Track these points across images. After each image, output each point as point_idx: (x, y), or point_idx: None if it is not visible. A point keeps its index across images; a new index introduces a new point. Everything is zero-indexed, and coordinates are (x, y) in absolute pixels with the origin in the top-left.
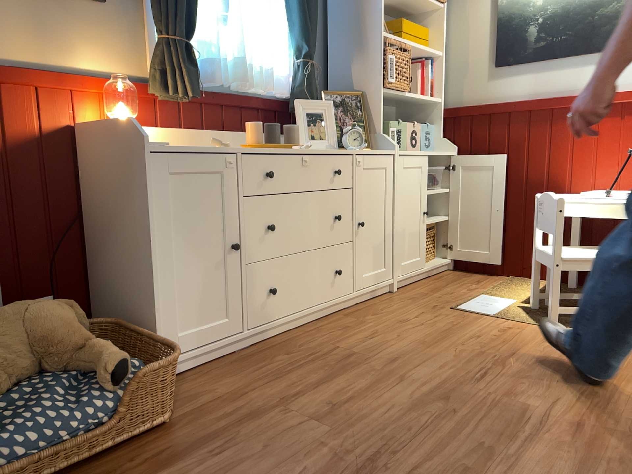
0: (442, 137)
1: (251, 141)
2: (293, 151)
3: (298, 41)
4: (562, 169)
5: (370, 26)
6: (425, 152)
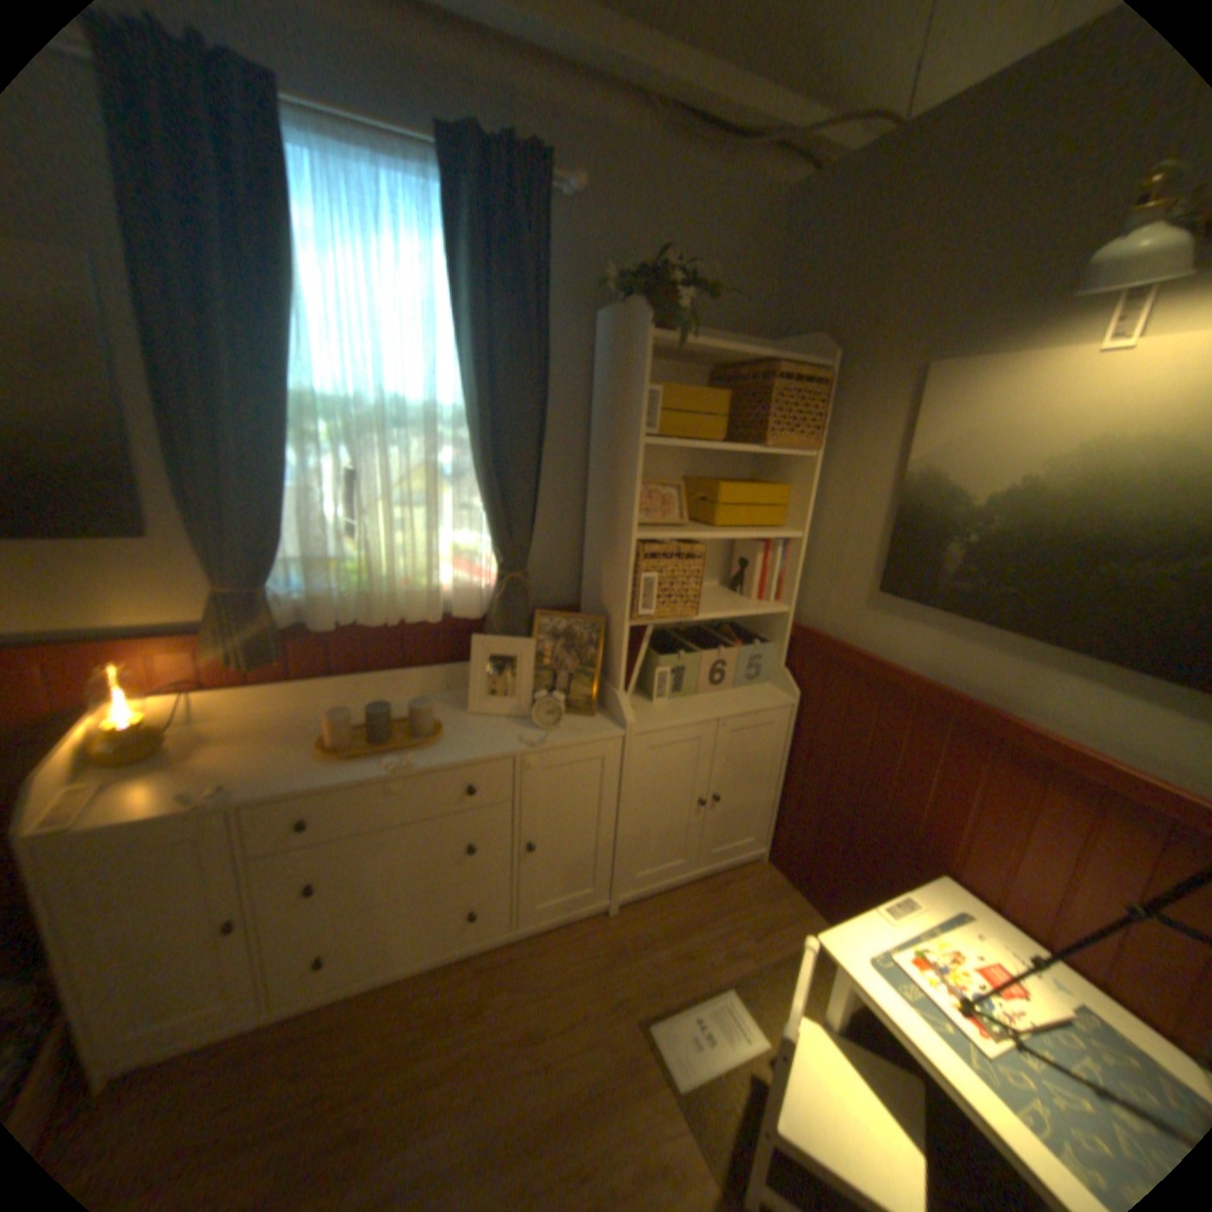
0: (783, 668)
1: (327, 742)
2: (368, 778)
3: (491, 544)
4: (956, 834)
5: (622, 520)
6: (717, 713)
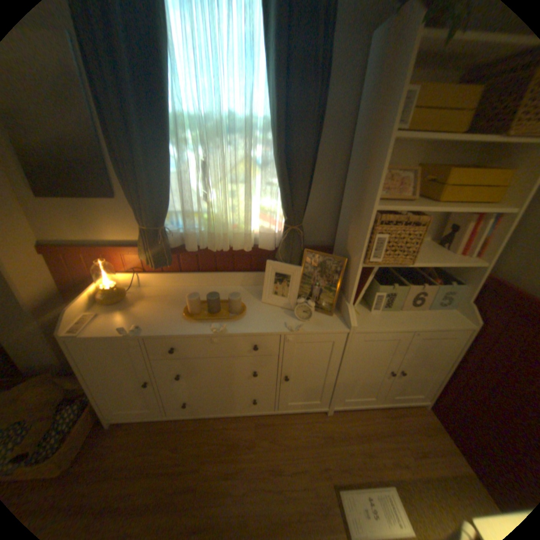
0: (473, 303)
1: (189, 308)
2: (204, 332)
3: (282, 207)
4: None
5: (369, 195)
6: (416, 327)
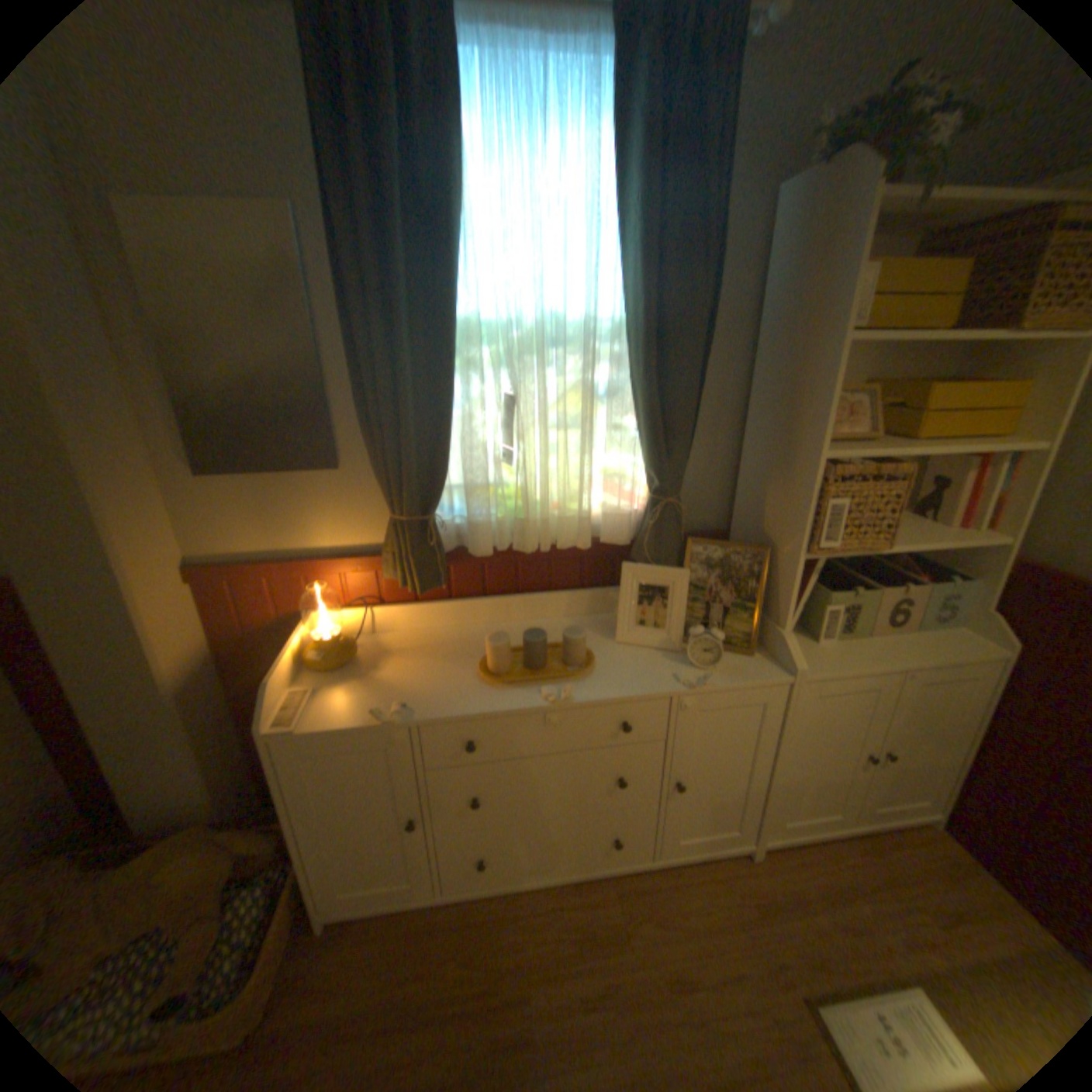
0: (994, 612)
1: (490, 664)
2: (531, 706)
3: (647, 466)
4: None
5: (807, 435)
6: (906, 663)
